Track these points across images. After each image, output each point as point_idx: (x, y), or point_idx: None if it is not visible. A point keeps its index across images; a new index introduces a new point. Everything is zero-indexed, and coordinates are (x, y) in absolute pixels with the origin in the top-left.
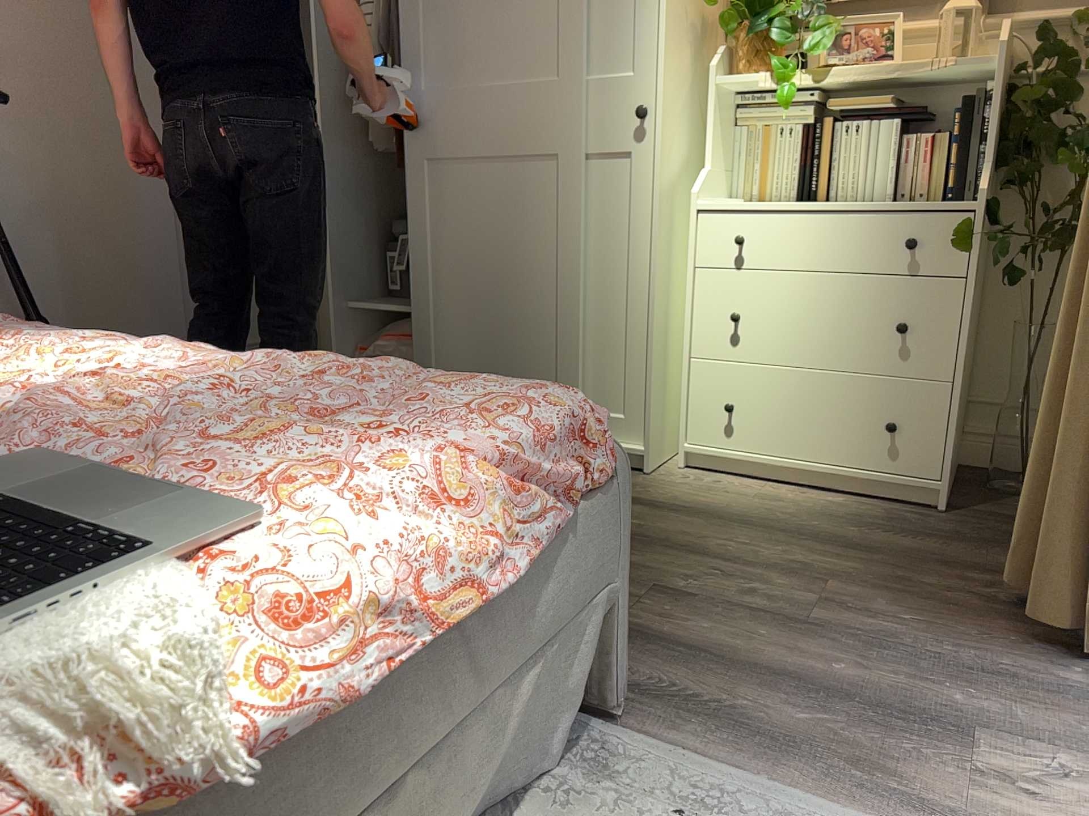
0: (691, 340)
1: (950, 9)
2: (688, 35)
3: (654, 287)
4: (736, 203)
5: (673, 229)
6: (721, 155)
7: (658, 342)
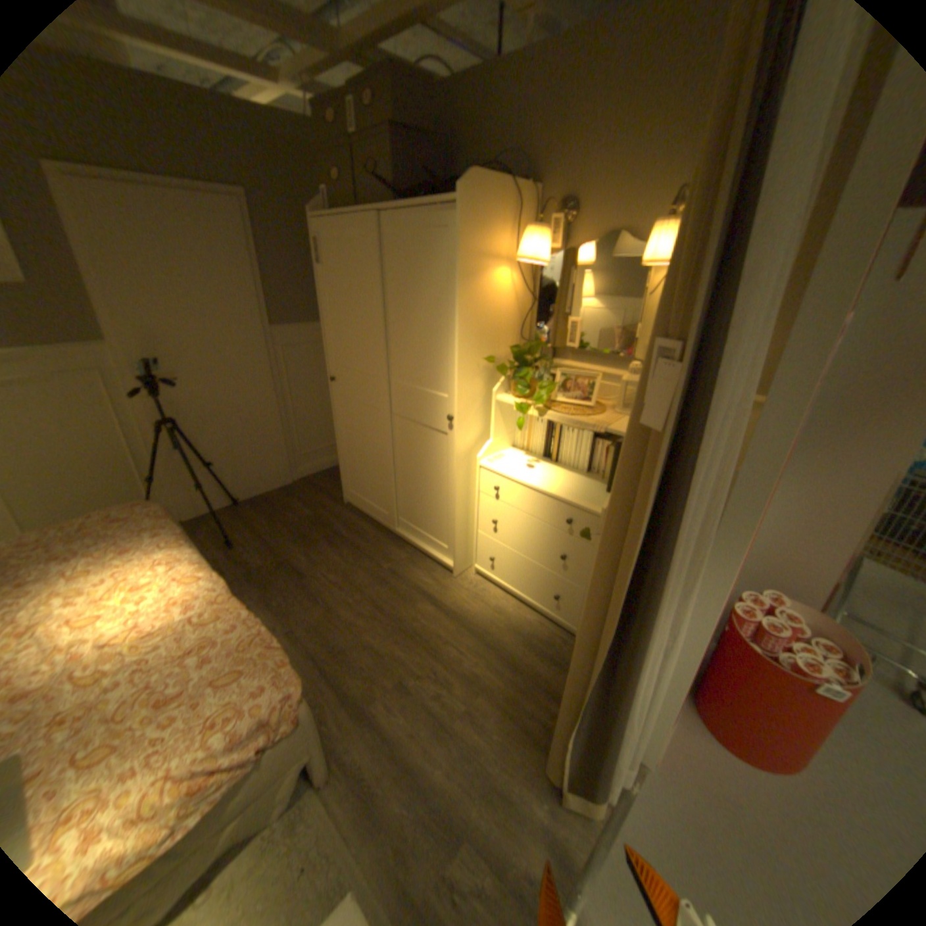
0: (477, 522)
1: (625, 379)
2: (480, 375)
3: (456, 501)
4: (499, 465)
5: (470, 470)
6: (503, 430)
7: (459, 523)
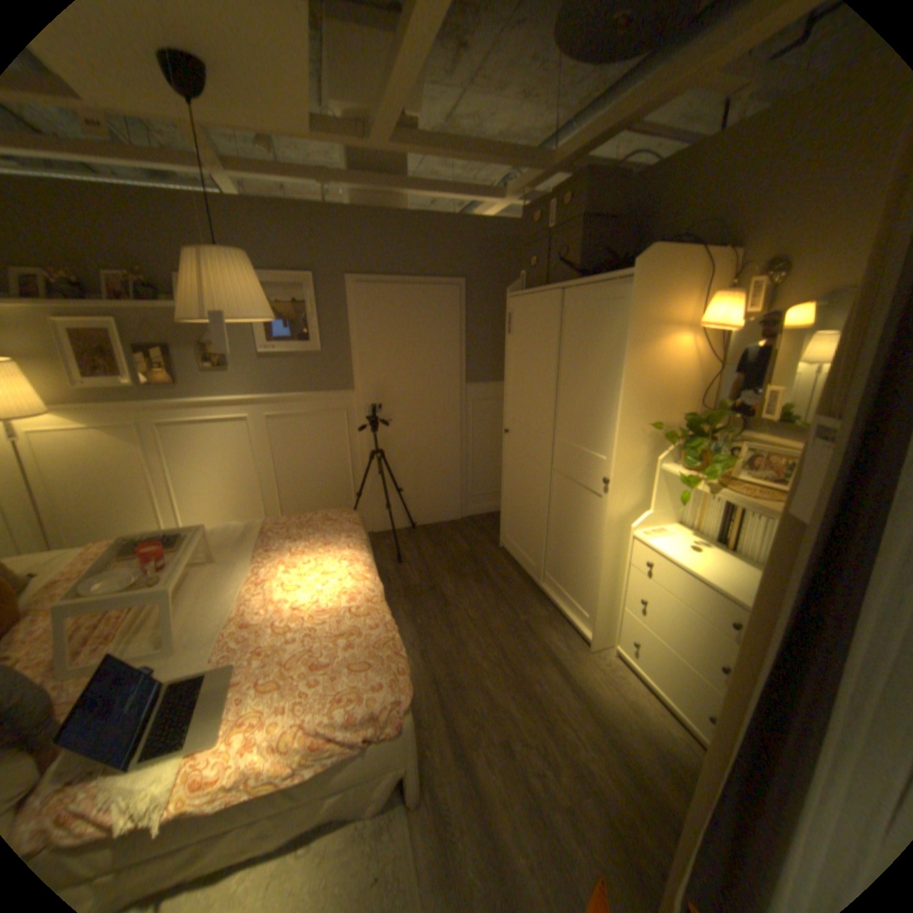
0: (624, 598)
1: None
2: (646, 440)
3: (602, 568)
4: (657, 539)
5: (624, 538)
6: (668, 502)
7: (604, 593)
